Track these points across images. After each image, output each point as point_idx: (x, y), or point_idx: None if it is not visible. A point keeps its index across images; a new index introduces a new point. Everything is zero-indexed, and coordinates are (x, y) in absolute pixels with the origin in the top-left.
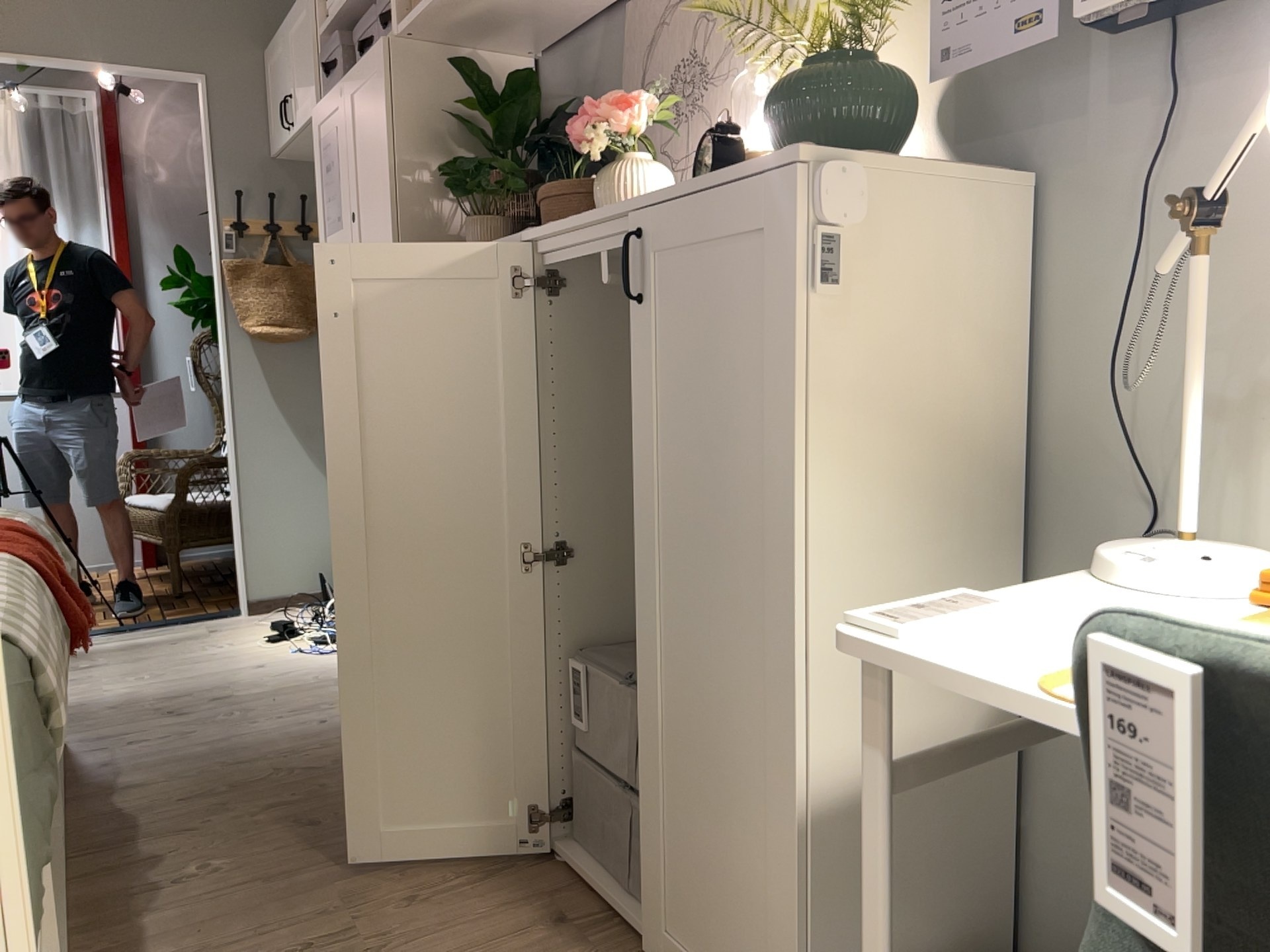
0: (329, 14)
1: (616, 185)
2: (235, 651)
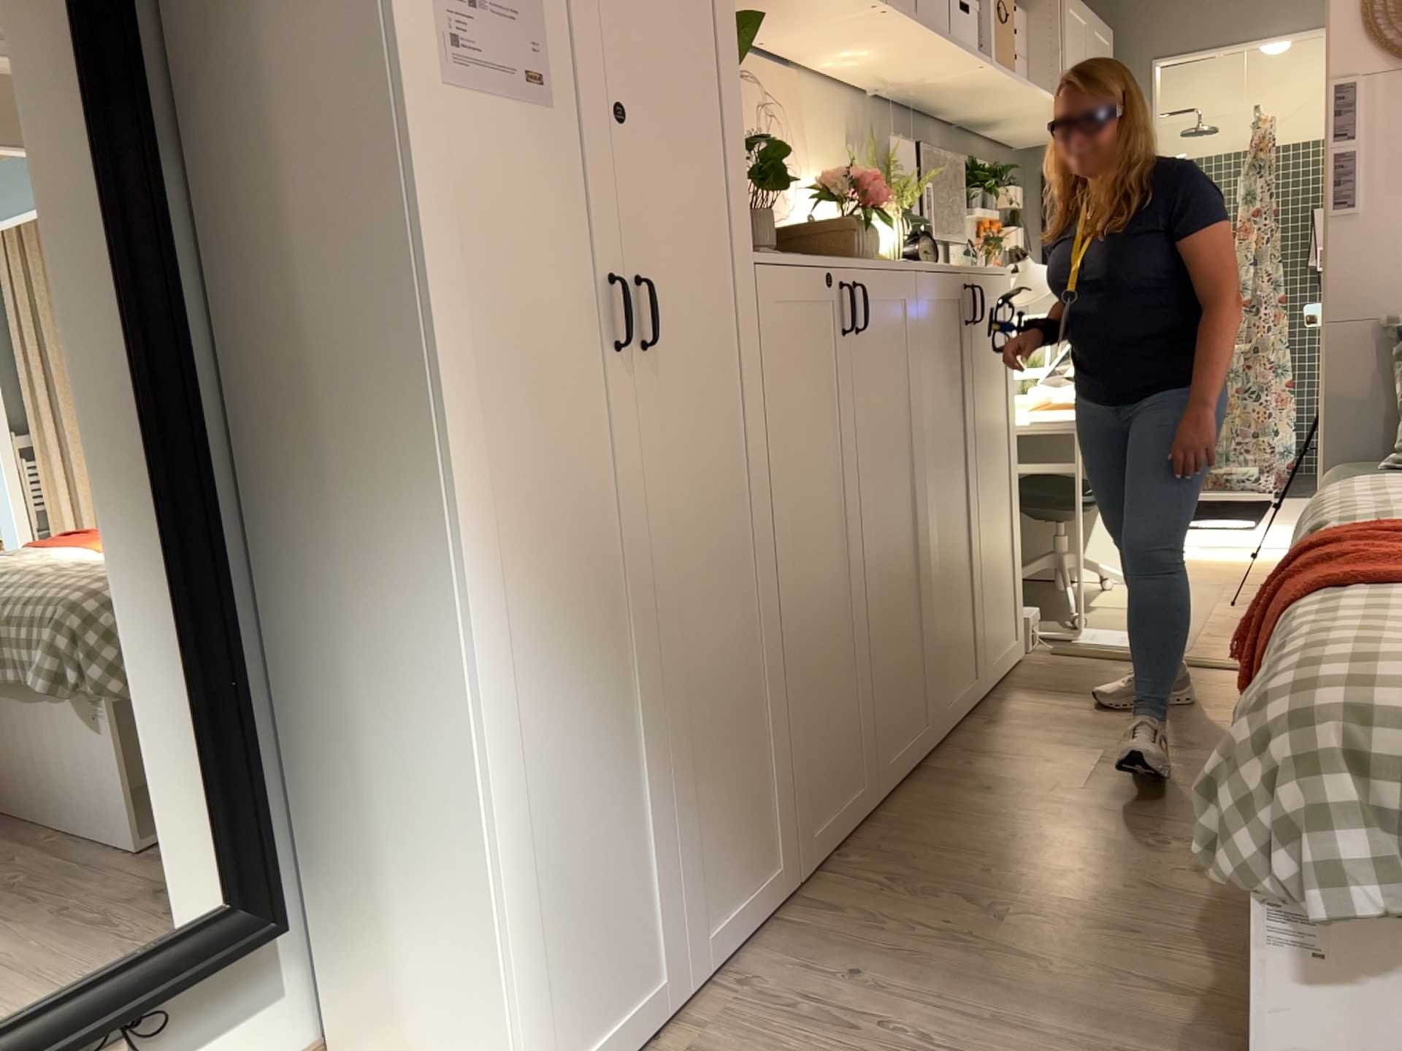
0: None
1: (880, 238)
2: None
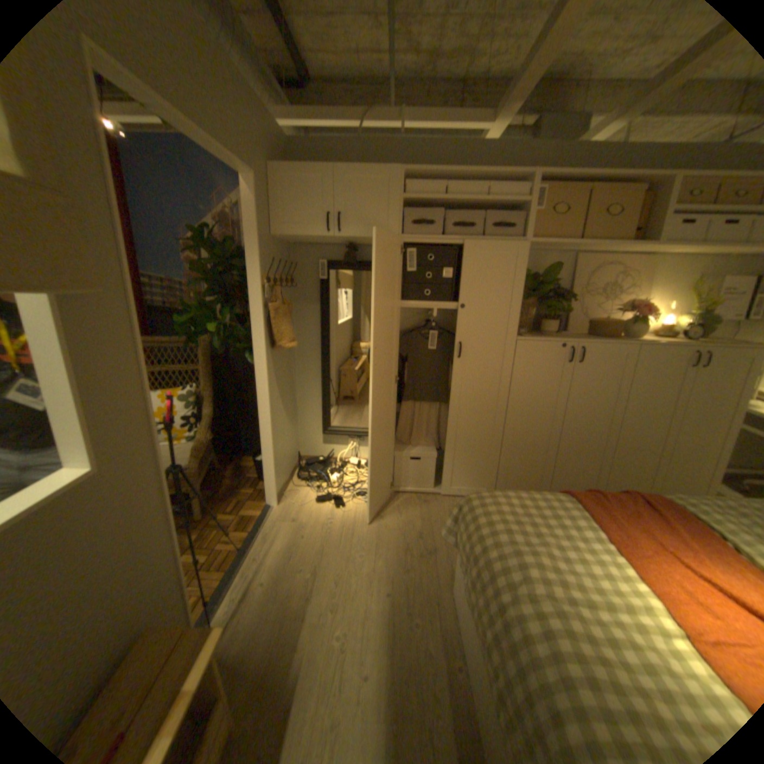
0: (407, 189)
1: (648, 329)
2: (343, 520)
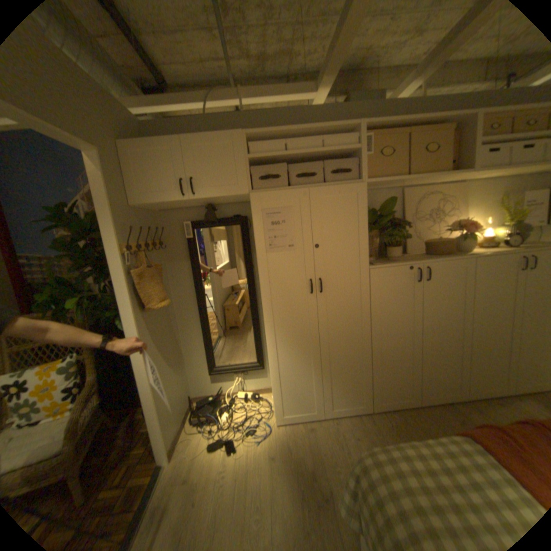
0: (250, 150)
1: (476, 242)
2: (235, 470)
